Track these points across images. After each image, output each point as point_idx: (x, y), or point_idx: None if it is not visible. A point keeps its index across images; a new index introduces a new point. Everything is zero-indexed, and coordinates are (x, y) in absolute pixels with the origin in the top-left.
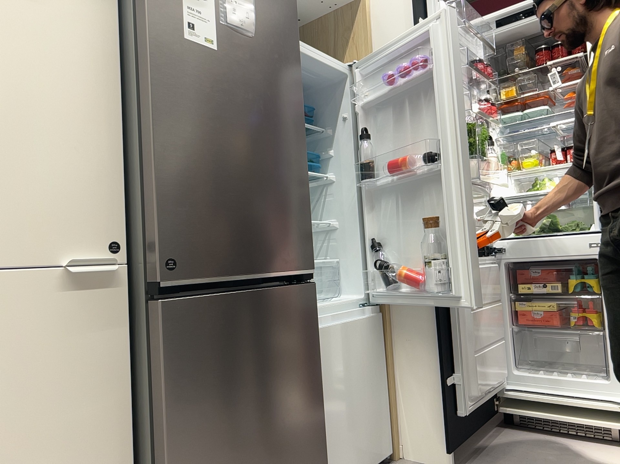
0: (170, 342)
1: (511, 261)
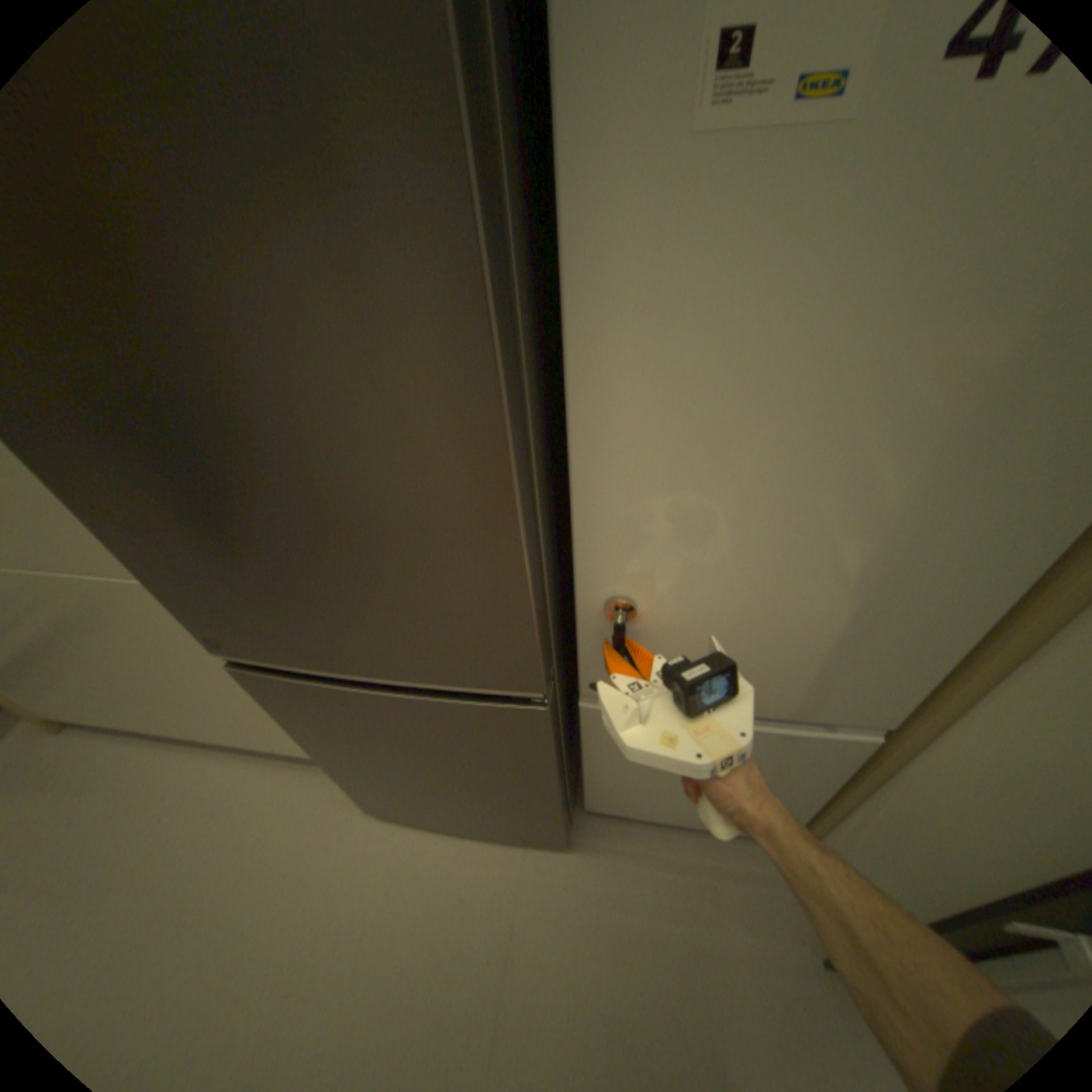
0: (263, 696)
1: None
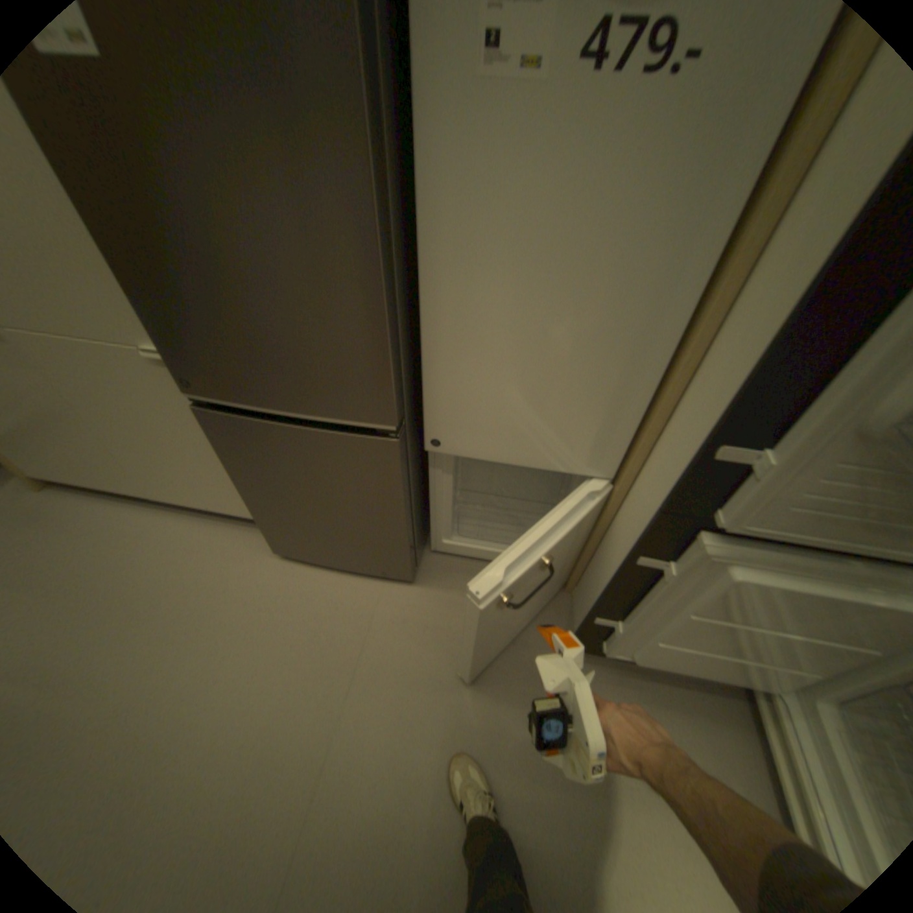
0: (214, 434)
1: None
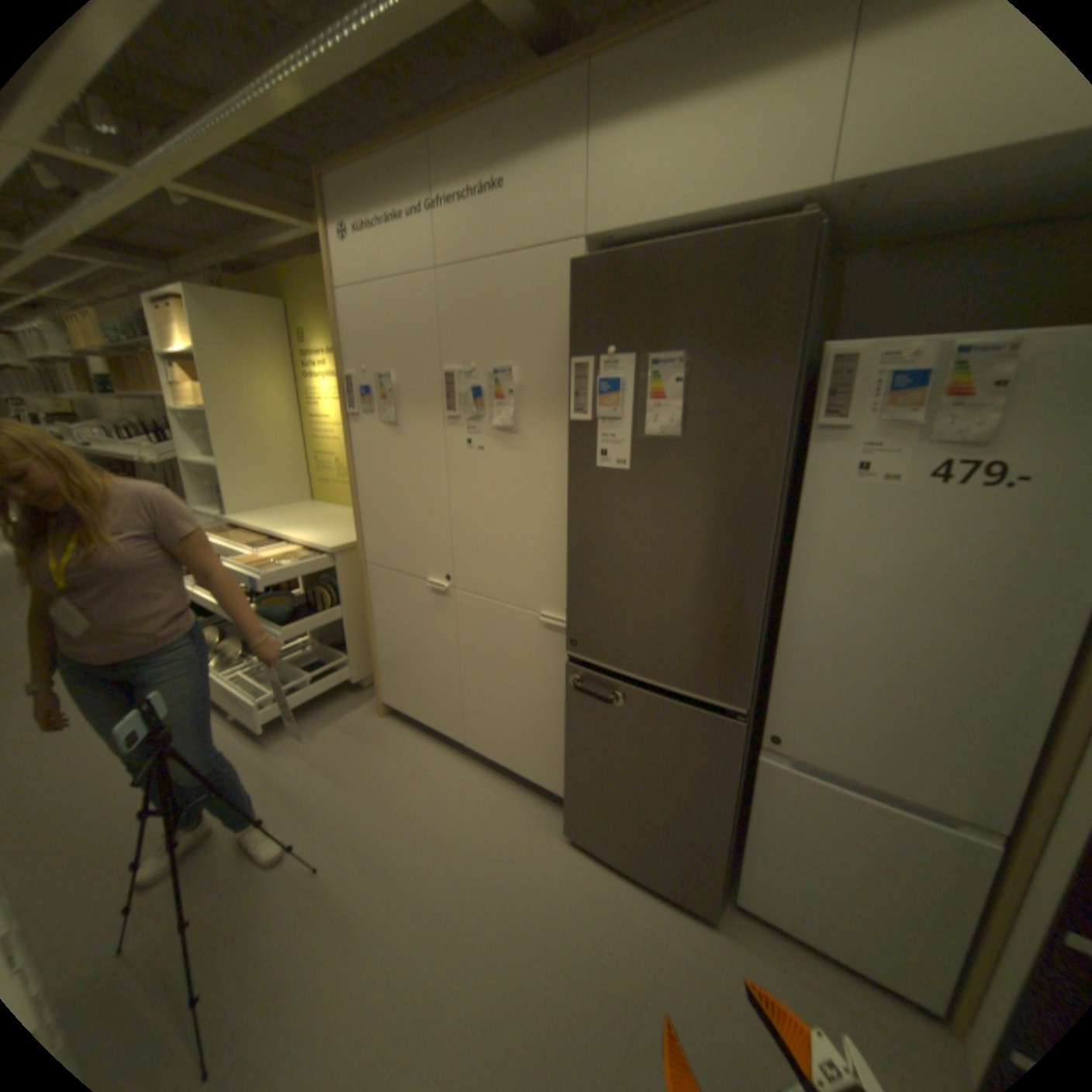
0: (573, 689)
1: None
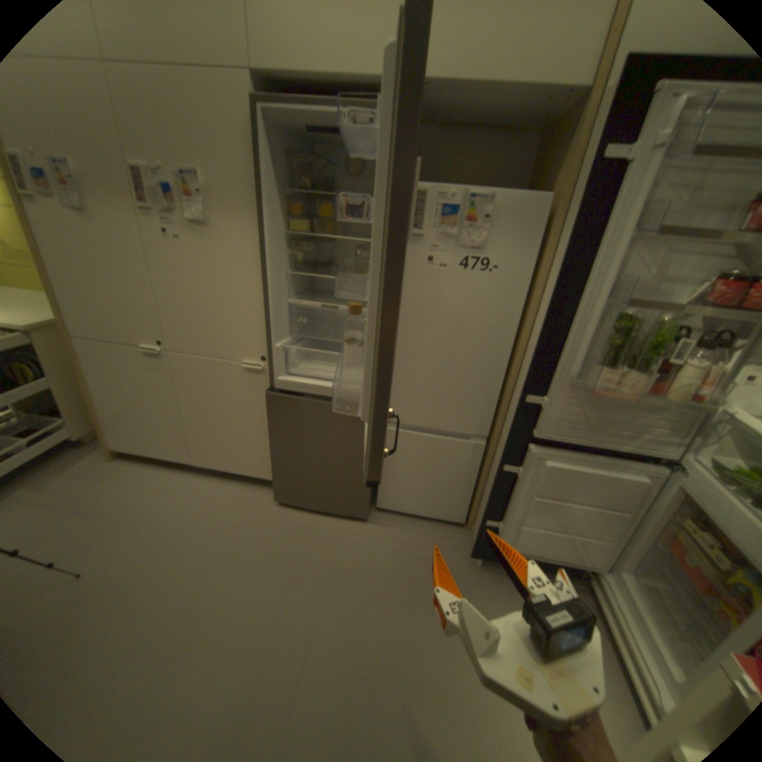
0: (272, 408)
1: (686, 490)
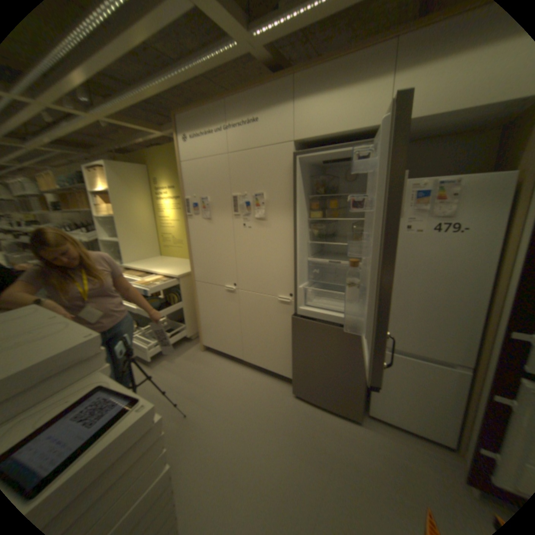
0: (294, 327)
1: None
